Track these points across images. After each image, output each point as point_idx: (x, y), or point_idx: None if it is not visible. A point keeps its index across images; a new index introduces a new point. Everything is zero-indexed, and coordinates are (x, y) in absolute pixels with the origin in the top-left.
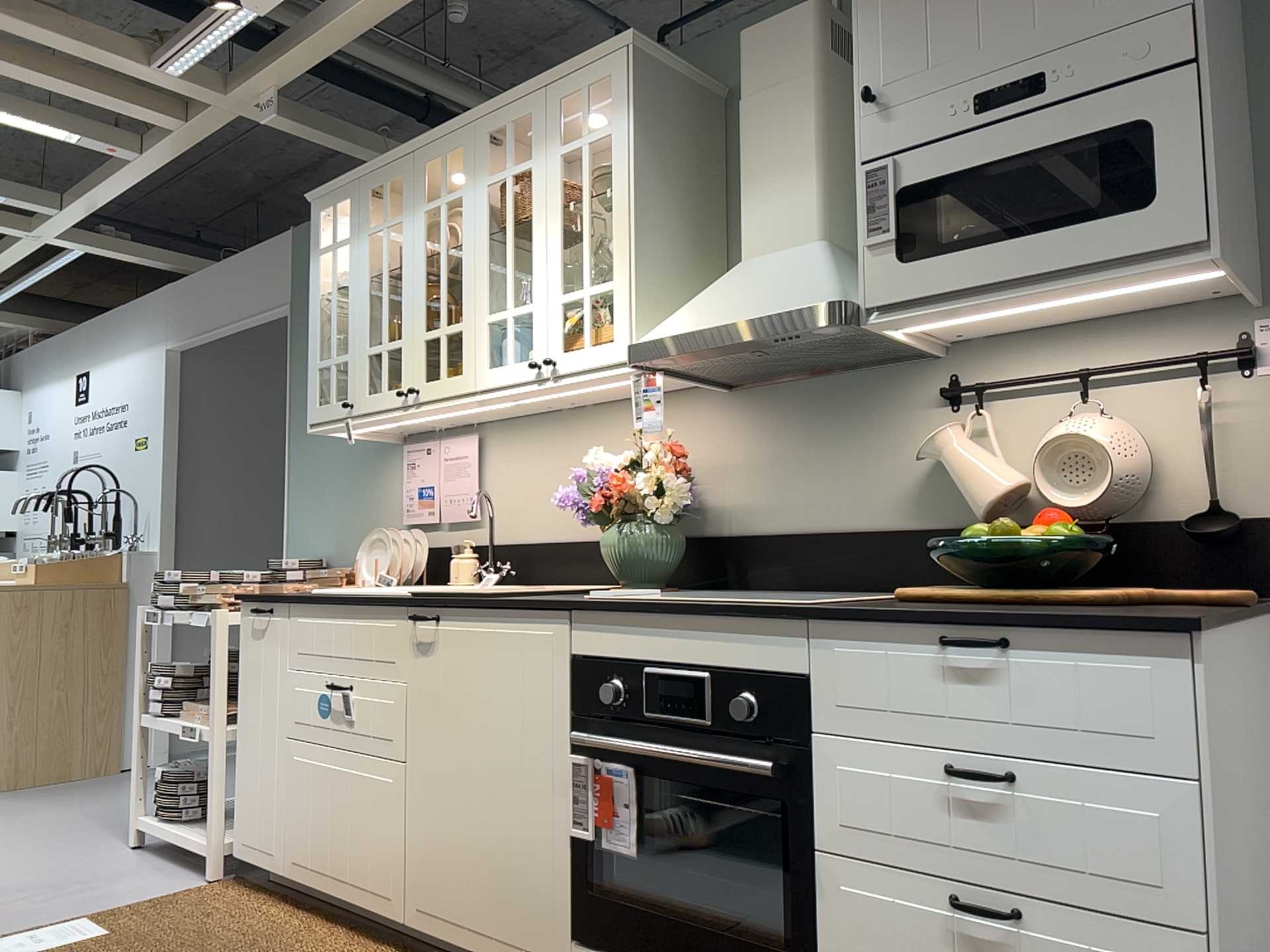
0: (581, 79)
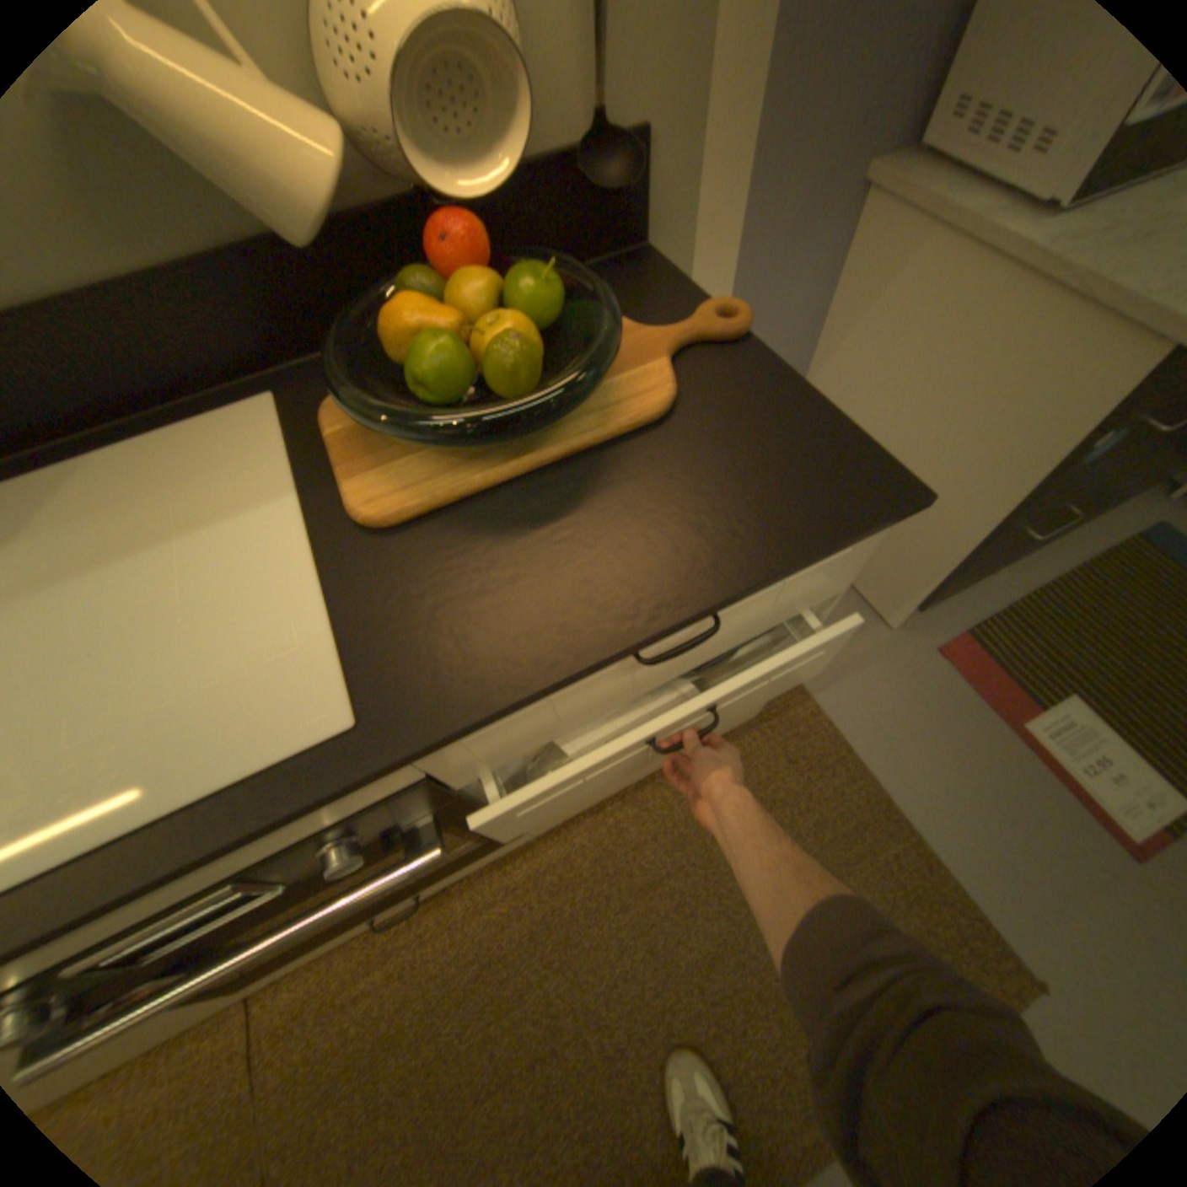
0: None
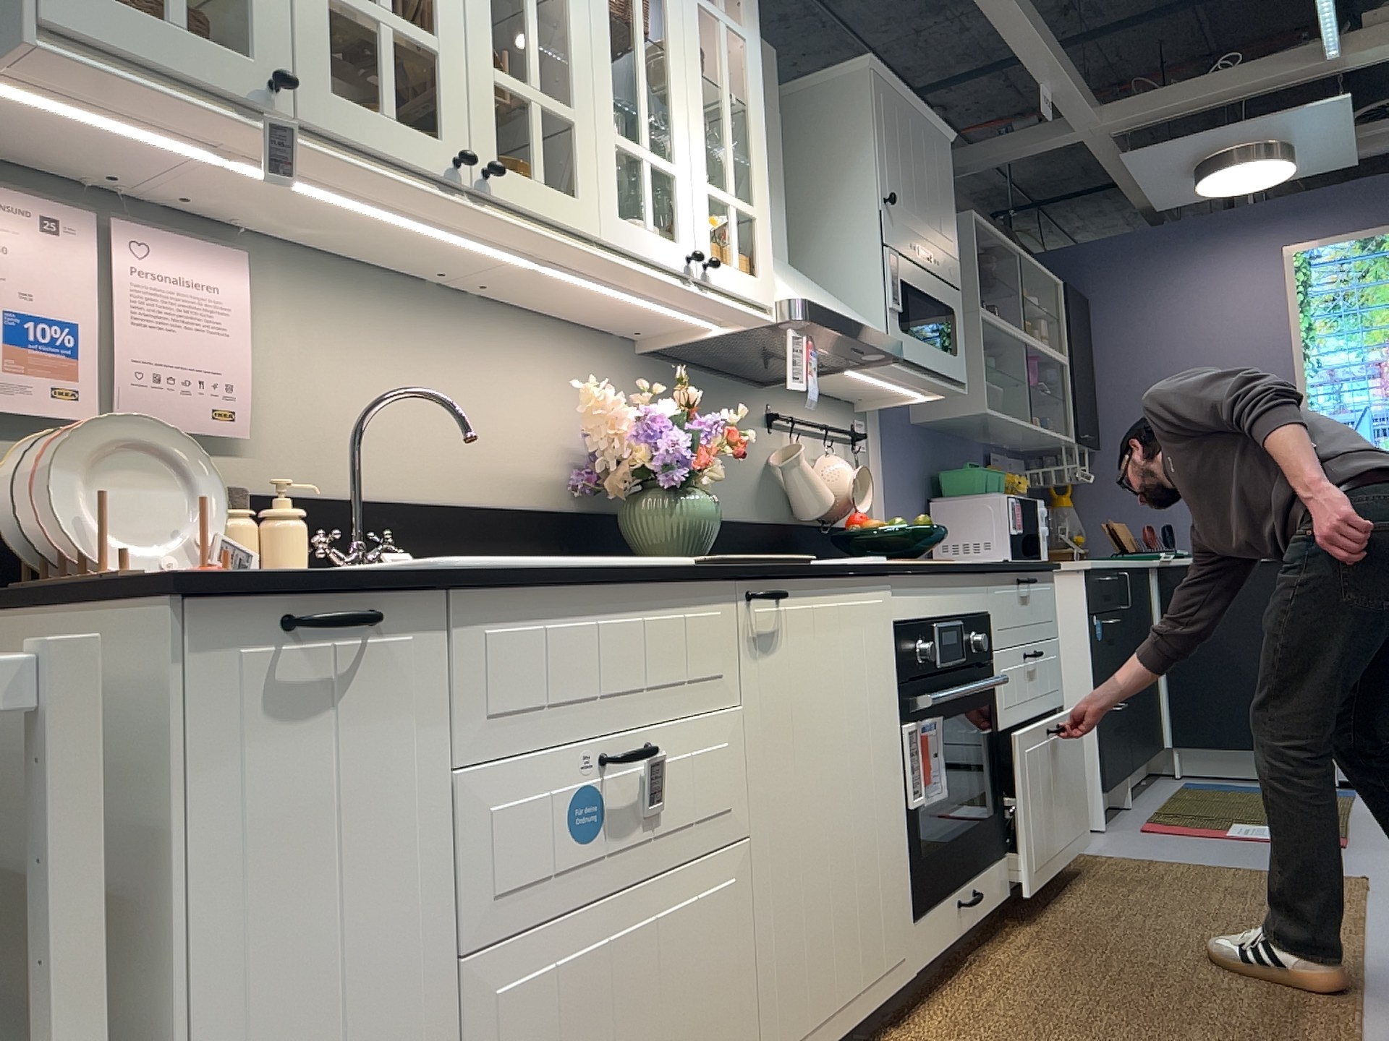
0: None
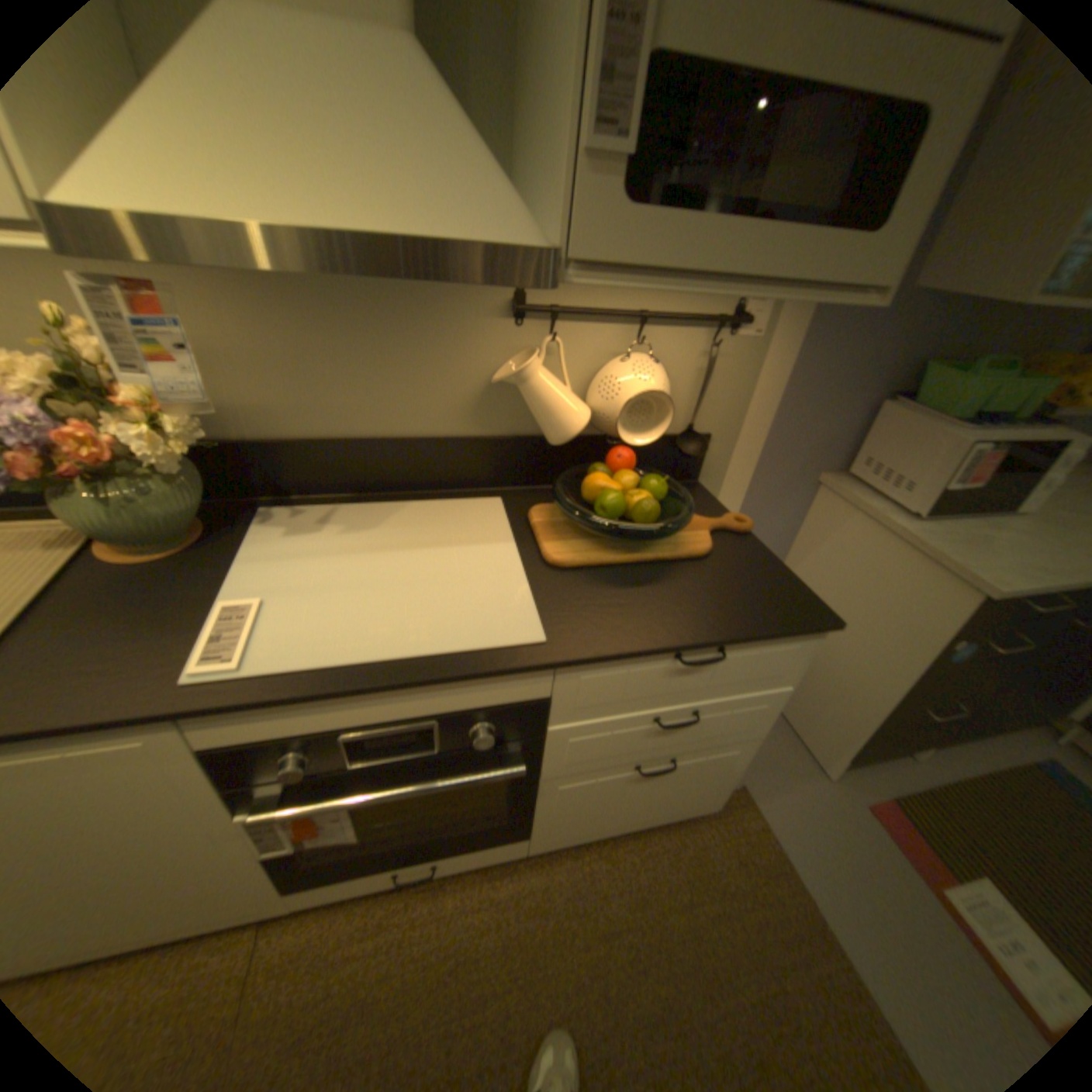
0: None
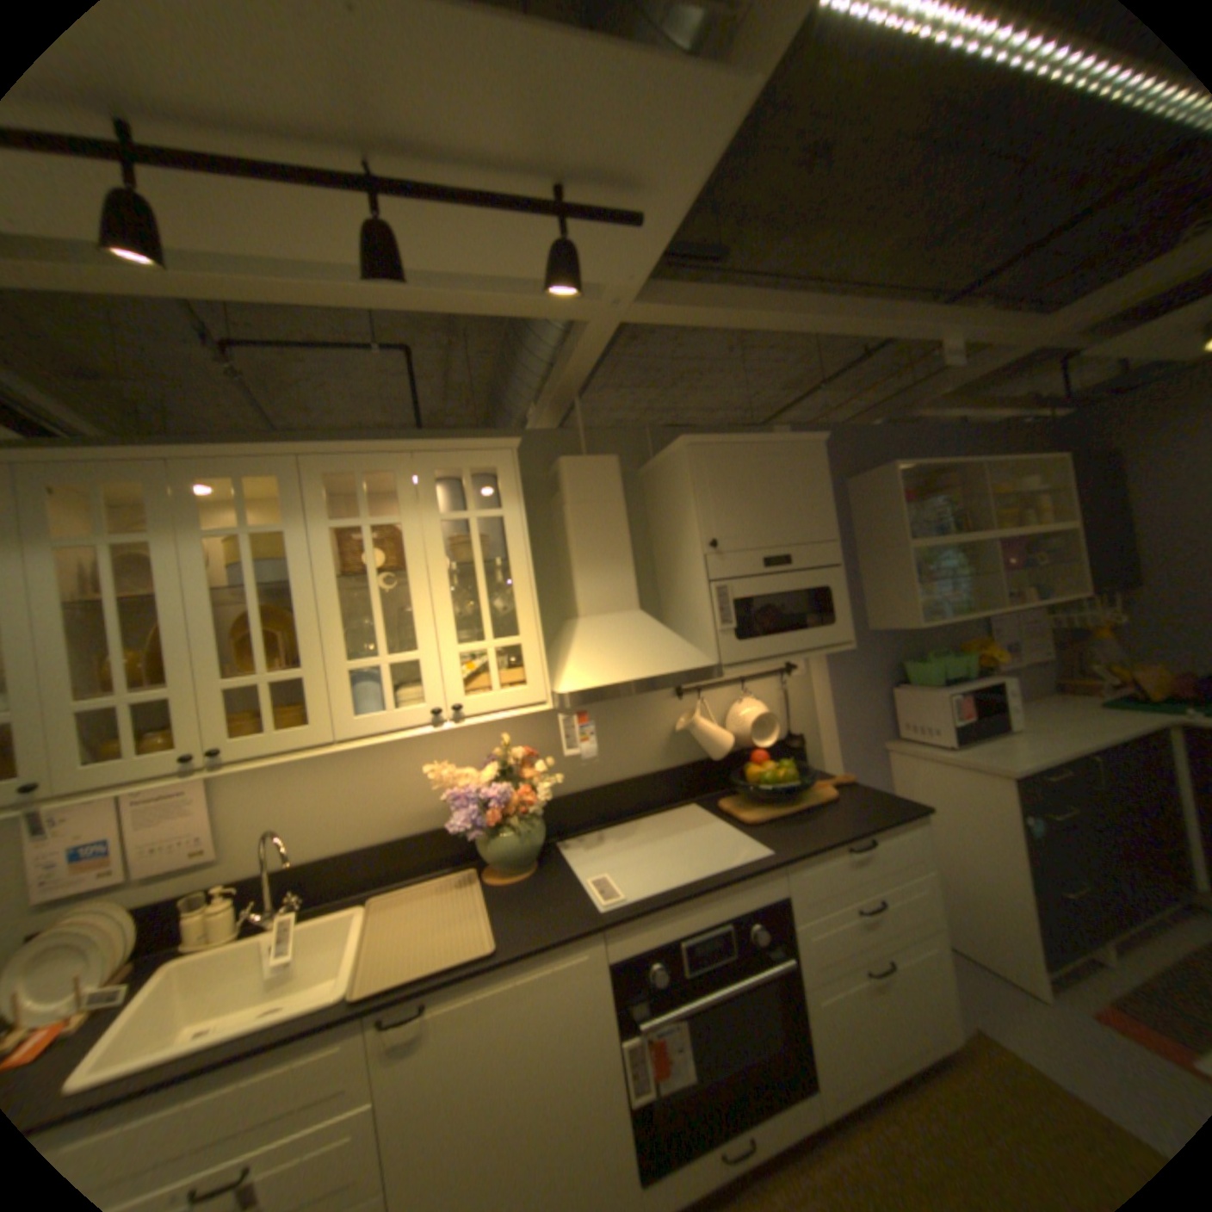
0: (463, 458)
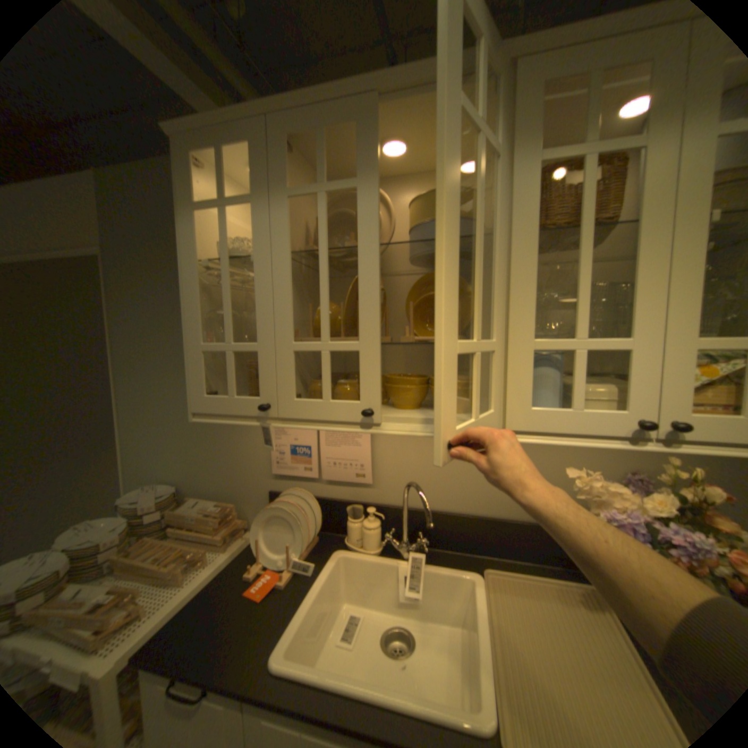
0: None
